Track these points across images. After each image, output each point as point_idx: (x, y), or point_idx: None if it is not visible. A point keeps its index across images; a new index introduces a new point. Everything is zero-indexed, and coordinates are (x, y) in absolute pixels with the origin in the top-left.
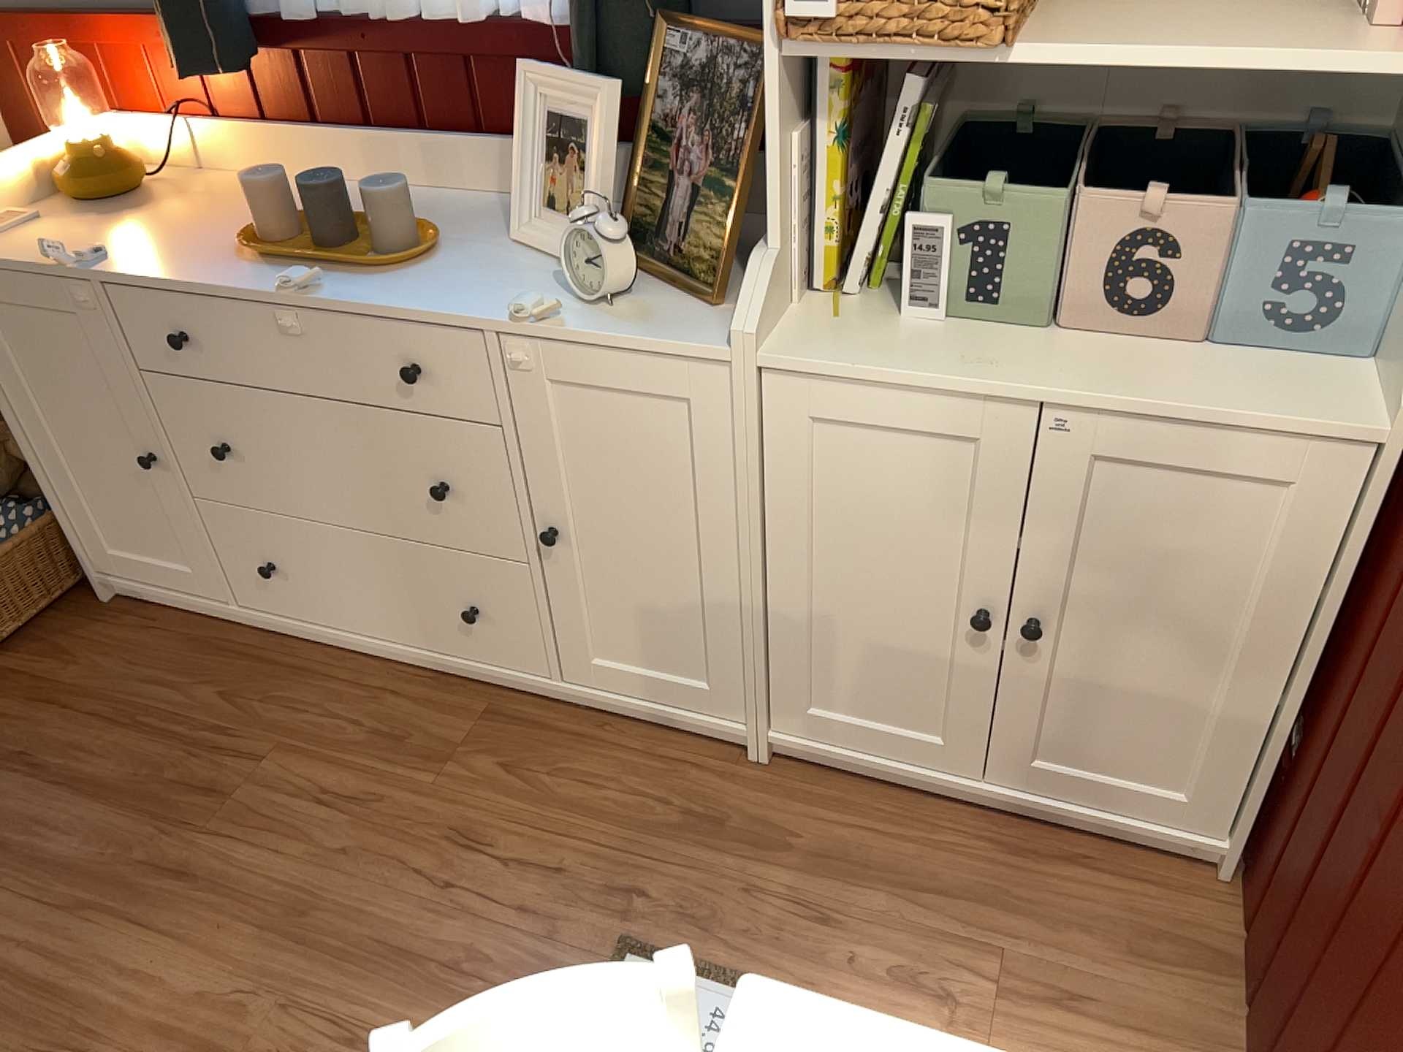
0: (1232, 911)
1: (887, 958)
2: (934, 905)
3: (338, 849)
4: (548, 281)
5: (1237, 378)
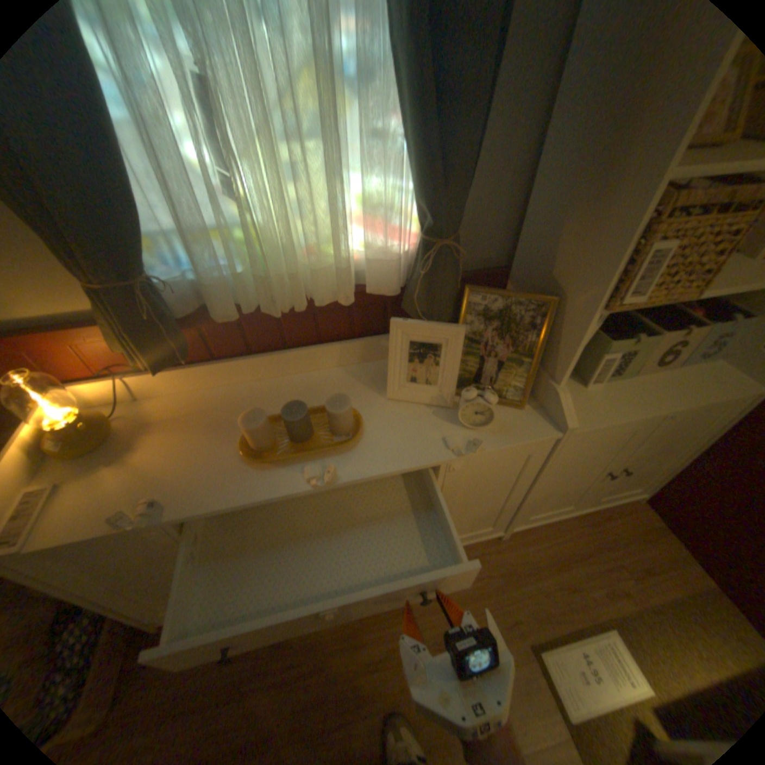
0: (656, 515)
1: (605, 596)
2: (597, 565)
3: (398, 697)
4: (431, 418)
5: (707, 379)
